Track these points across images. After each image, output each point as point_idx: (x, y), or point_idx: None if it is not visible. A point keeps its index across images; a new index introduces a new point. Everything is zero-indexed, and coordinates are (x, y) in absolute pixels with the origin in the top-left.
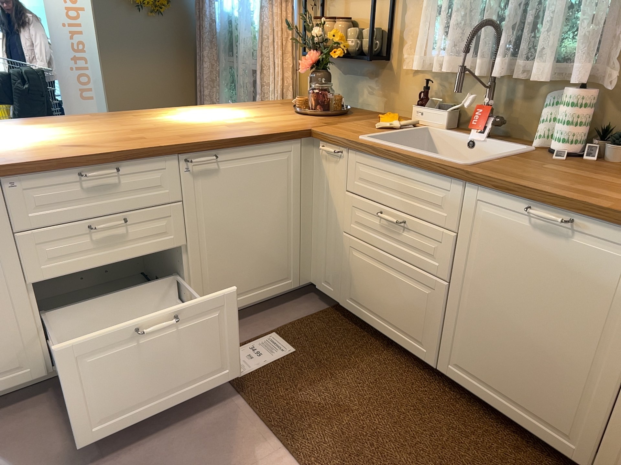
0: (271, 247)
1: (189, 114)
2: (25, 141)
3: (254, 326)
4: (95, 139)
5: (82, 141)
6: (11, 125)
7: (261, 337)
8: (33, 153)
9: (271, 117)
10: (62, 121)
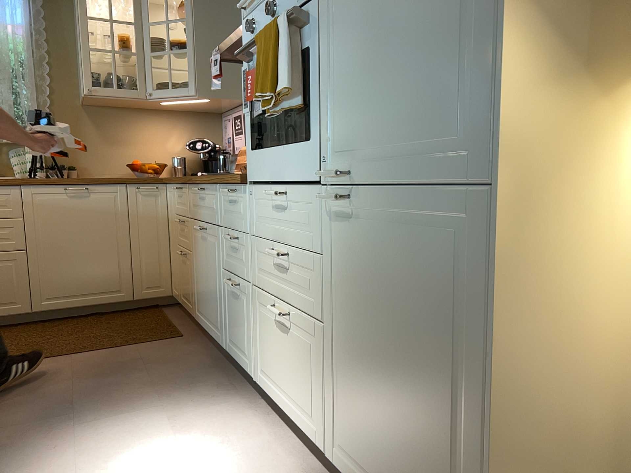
0: None
1: None
2: None
3: None
4: None
5: None
6: None
7: None
8: None
9: None
10: None
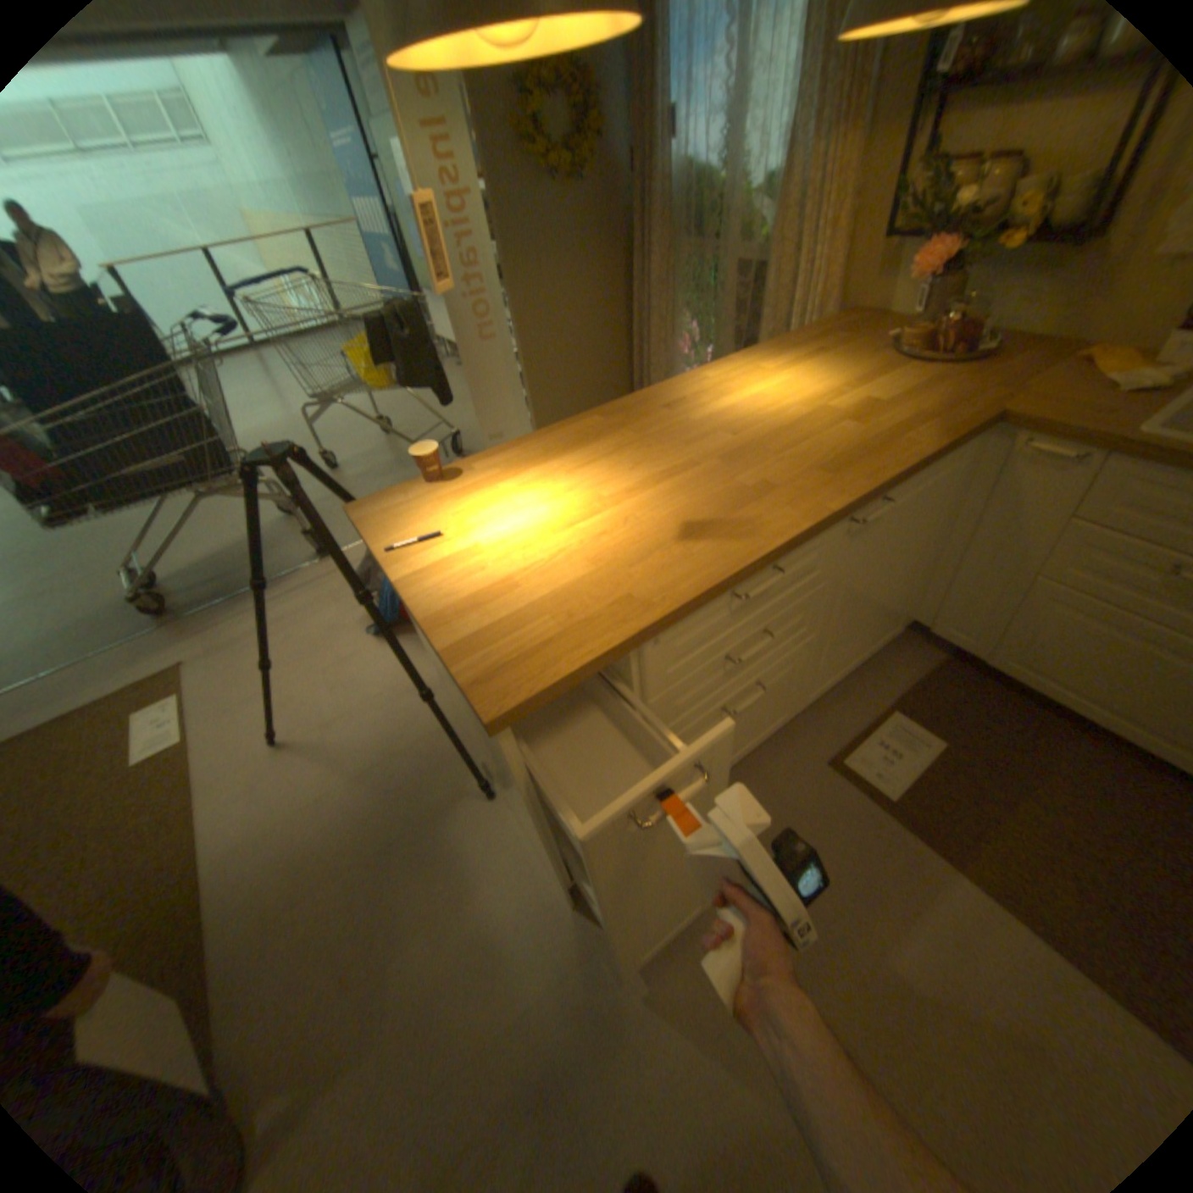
0: (896, 596)
1: (742, 388)
2: (593, 522)
3: (858, 699)
4: (696, 500)
5: (684, 510)
6: (512, 463)
7: (883, 722)
8: (649, 563)
9: (883, 377)
10: (572, 439)
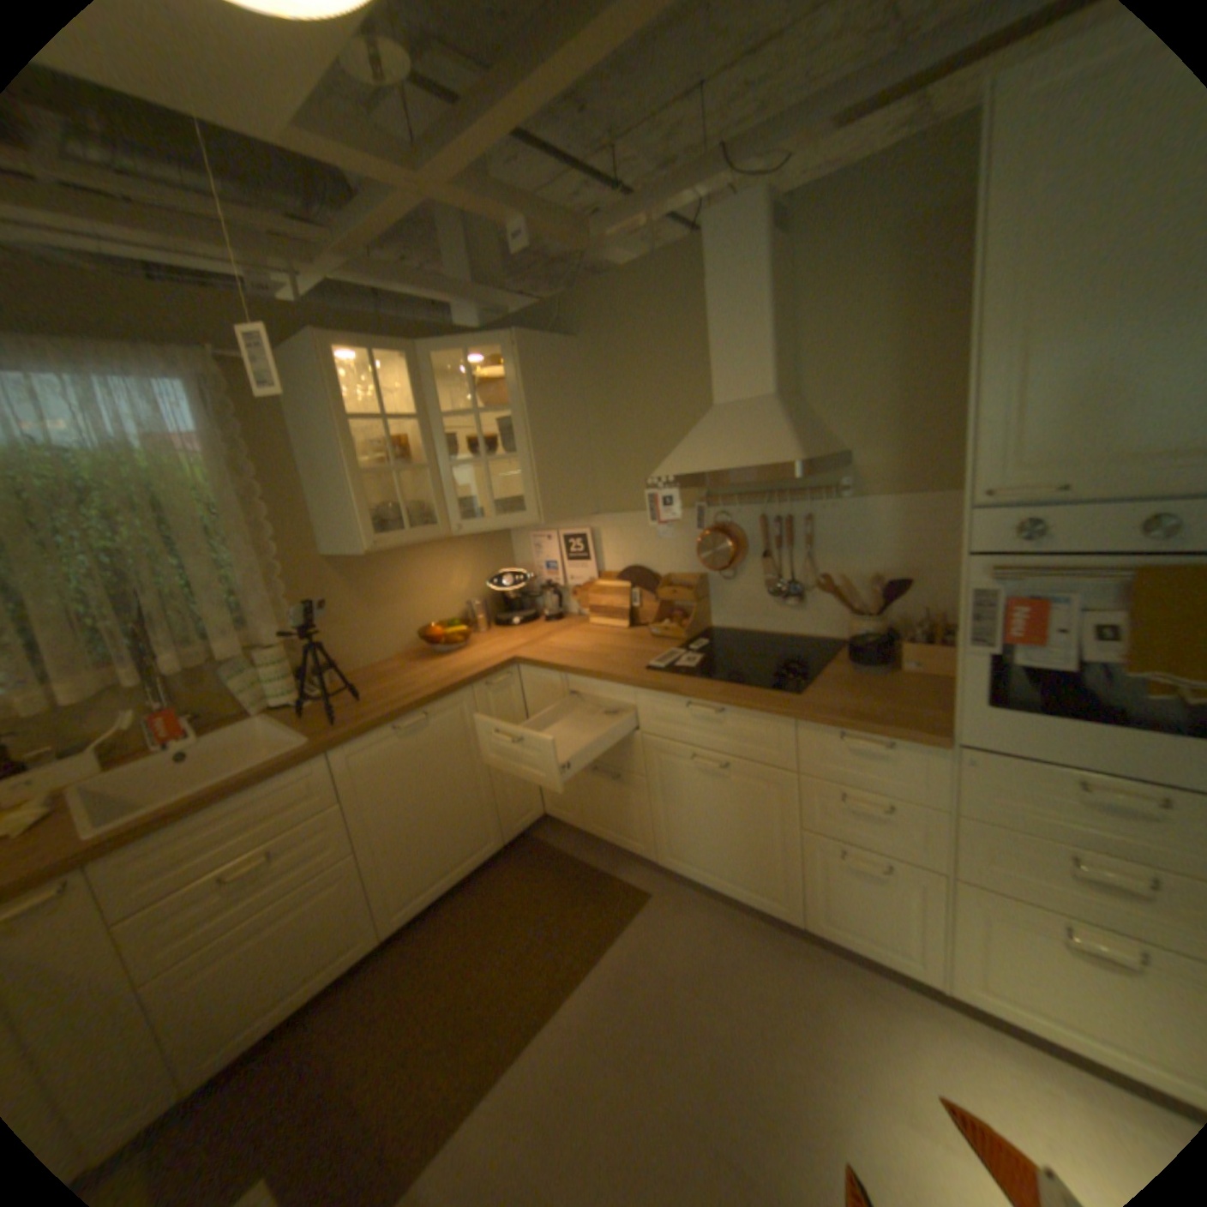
0: None
1: None
2: None
3: None
4: None
5: None
6: None
7: None
8: None
9: None
10: None
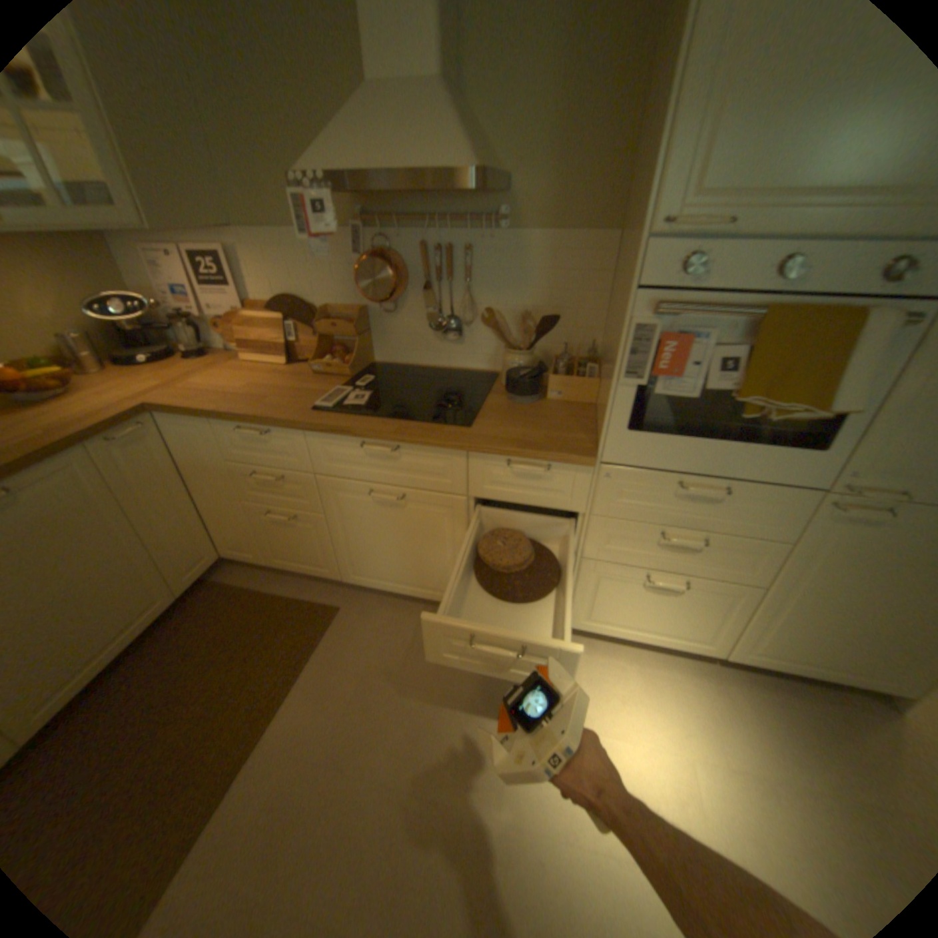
0: None
1: None
2: None
3: None
4: None
5: None
6: None
7: None
8: None
9: None
10: None
